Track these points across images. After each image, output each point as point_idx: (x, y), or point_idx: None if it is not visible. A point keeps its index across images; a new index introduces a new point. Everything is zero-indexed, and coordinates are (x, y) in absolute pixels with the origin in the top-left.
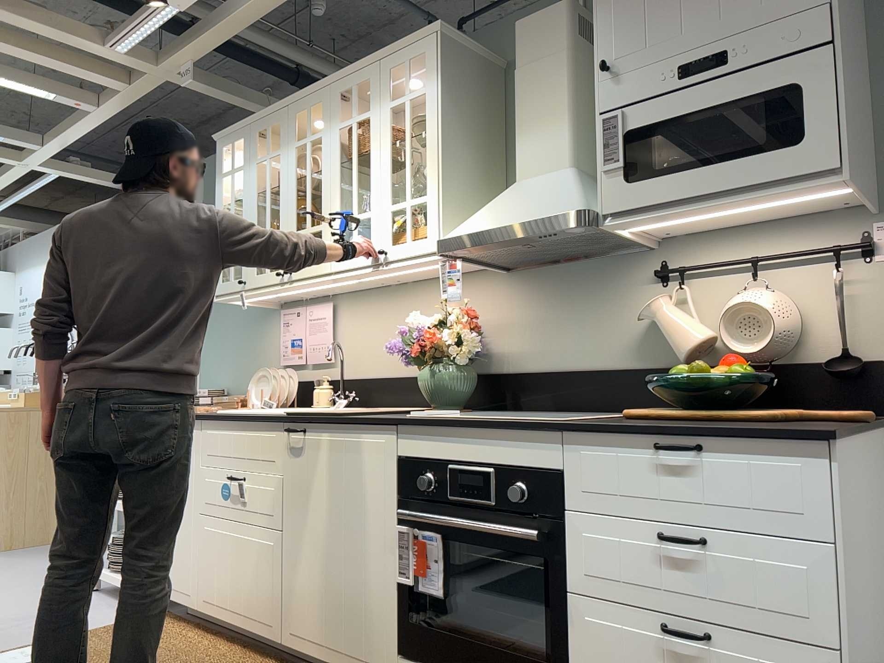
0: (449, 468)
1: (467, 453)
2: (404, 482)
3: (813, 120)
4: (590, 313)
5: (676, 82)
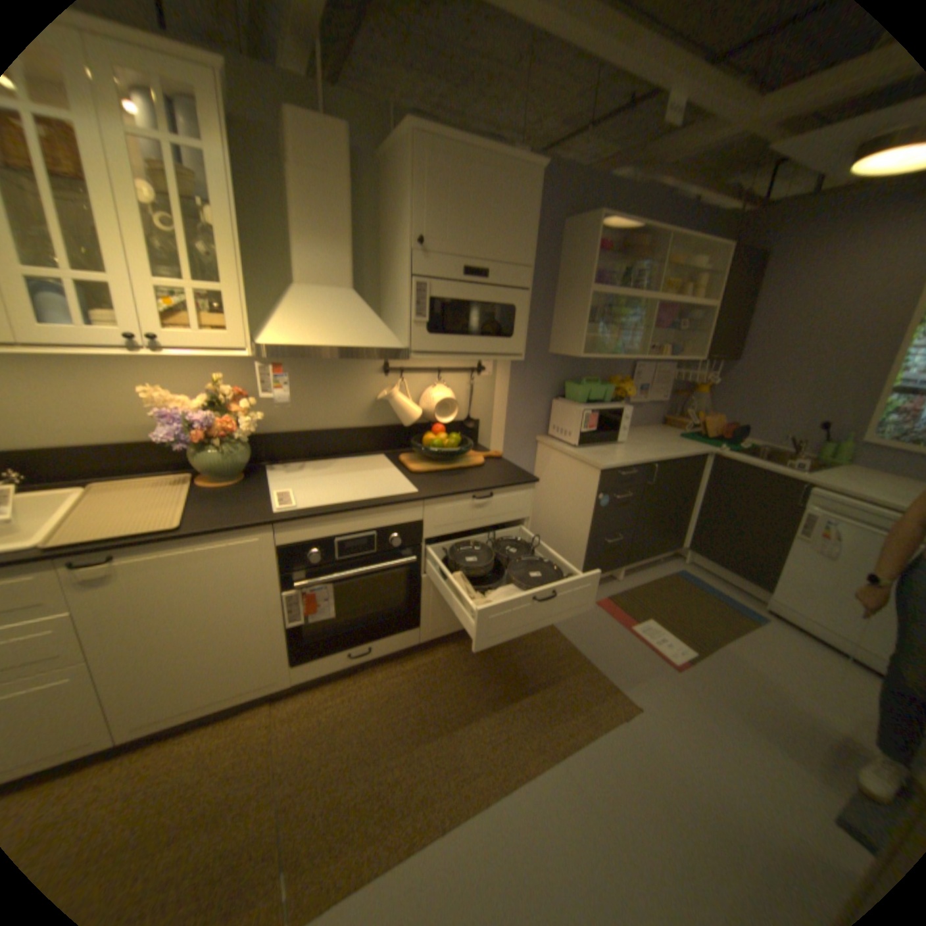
0: (334, 540)
1: (351, 527)
2: (288, 561)
3: (518, 329)
4: (335, 390)
5: (463, 277)
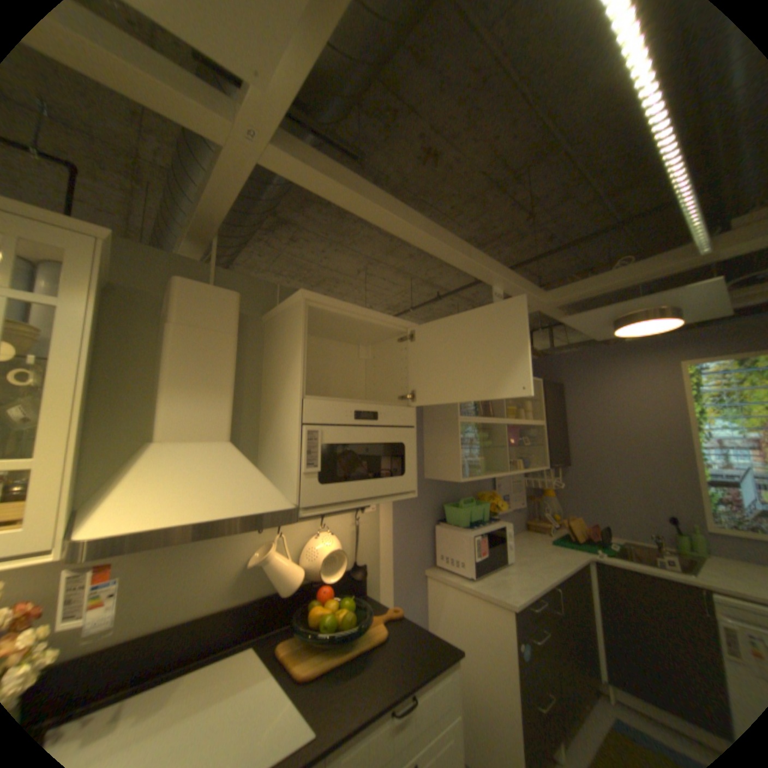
0: None
1: None
2: None
3: (409, 464)
4: (188, 564)
5: (354, 420)
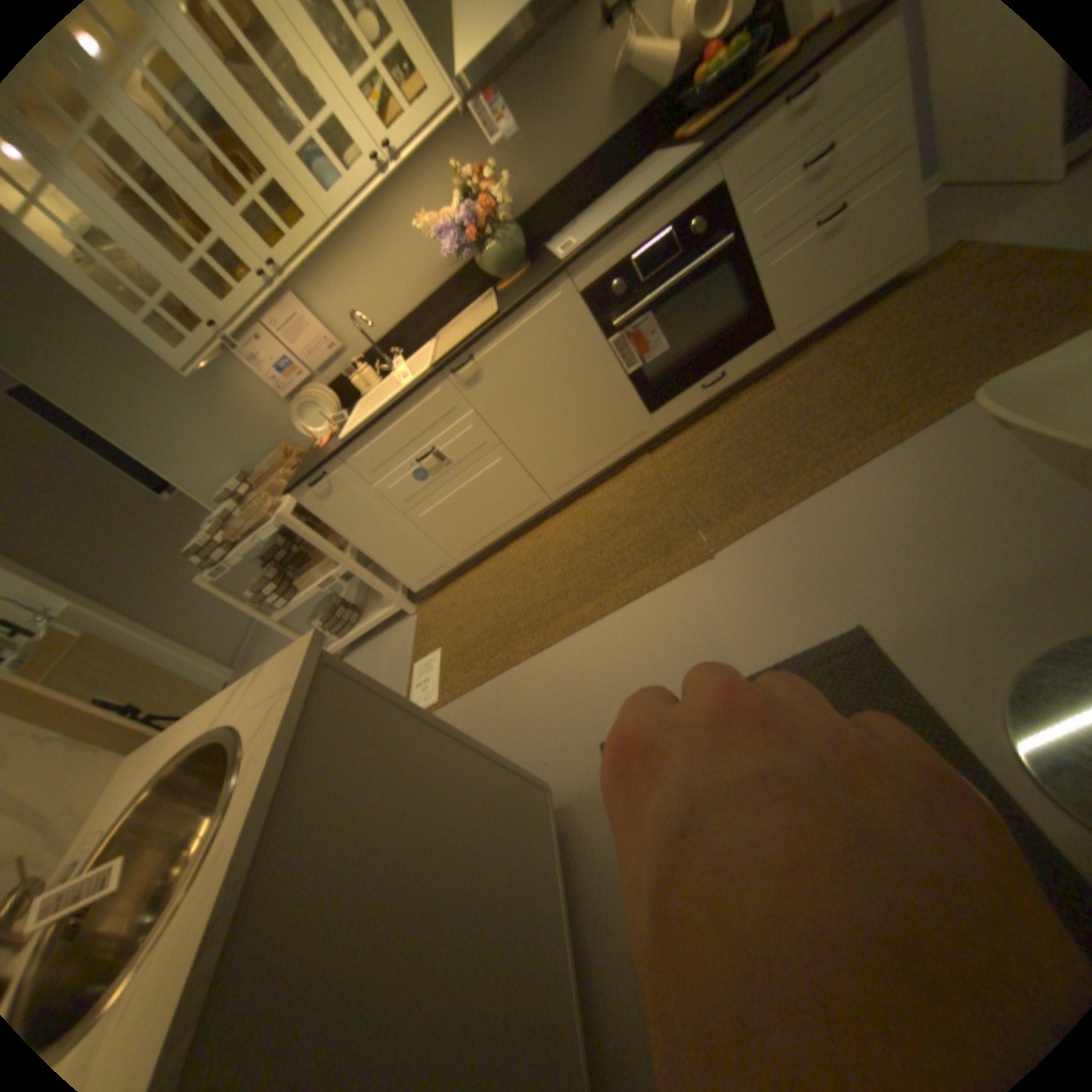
0: (630, 259)
1: (641, 233)
2: (597, 303)
3: None
4: (563, 101)
5: None
